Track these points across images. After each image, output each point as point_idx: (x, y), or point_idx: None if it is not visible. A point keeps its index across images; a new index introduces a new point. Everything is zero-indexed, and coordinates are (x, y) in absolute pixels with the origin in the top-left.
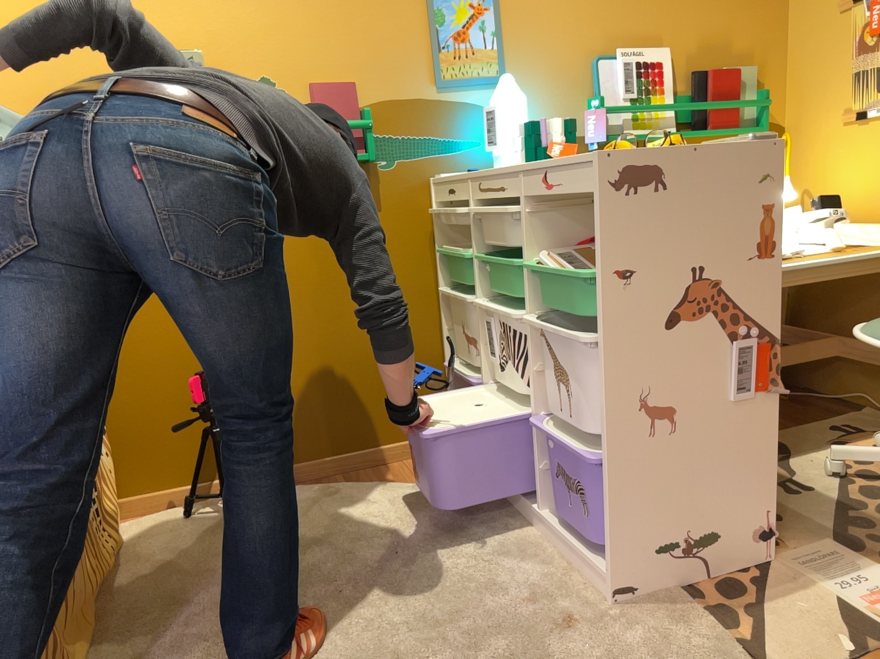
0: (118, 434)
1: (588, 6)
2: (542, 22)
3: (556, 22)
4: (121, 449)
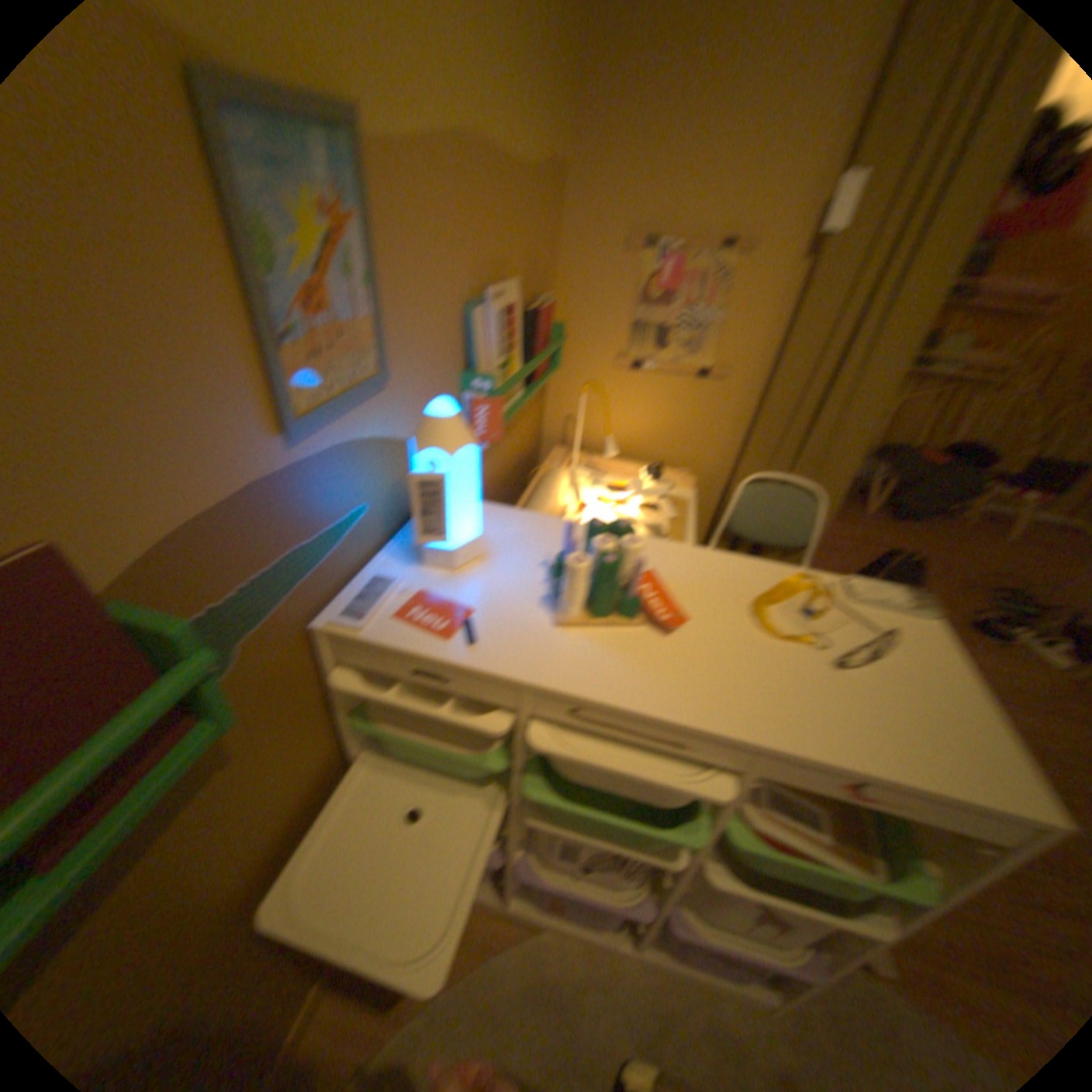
0: None
1: (466, 204)
2: (425, 238)
3: (439, 238)
4: None
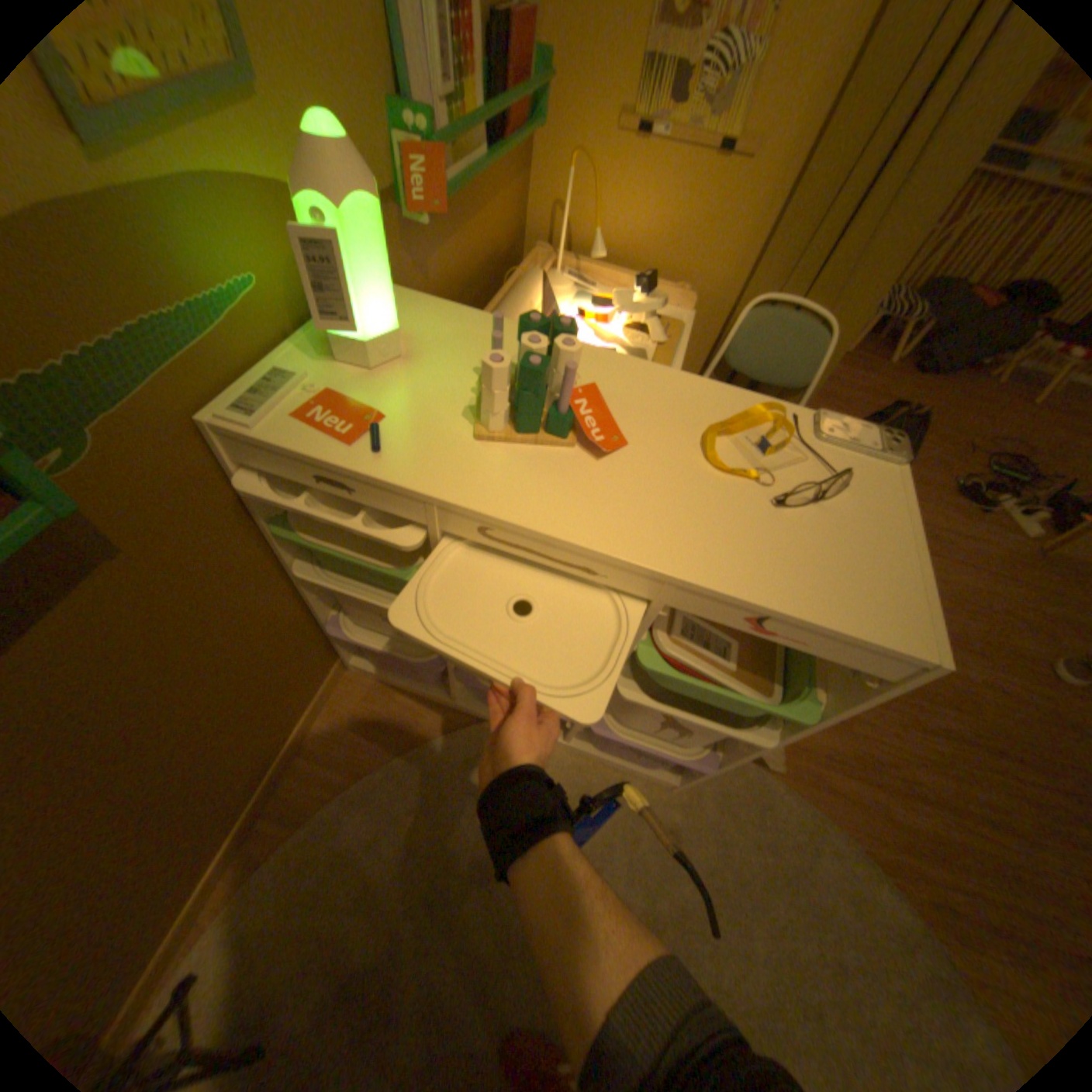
0: None
1: None
2: None
3: None
4: None
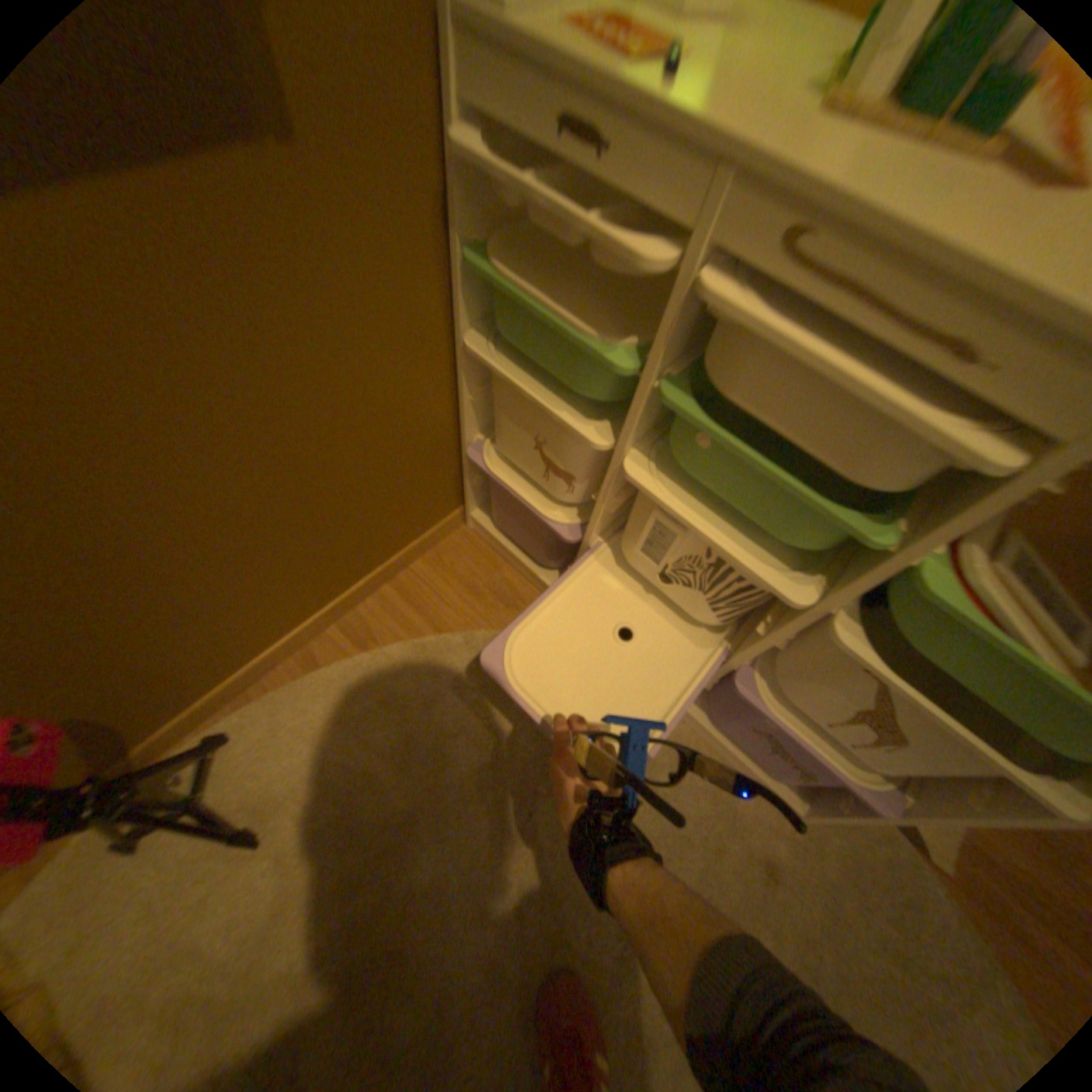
0: None
1: None
2: None
3: None
4: None
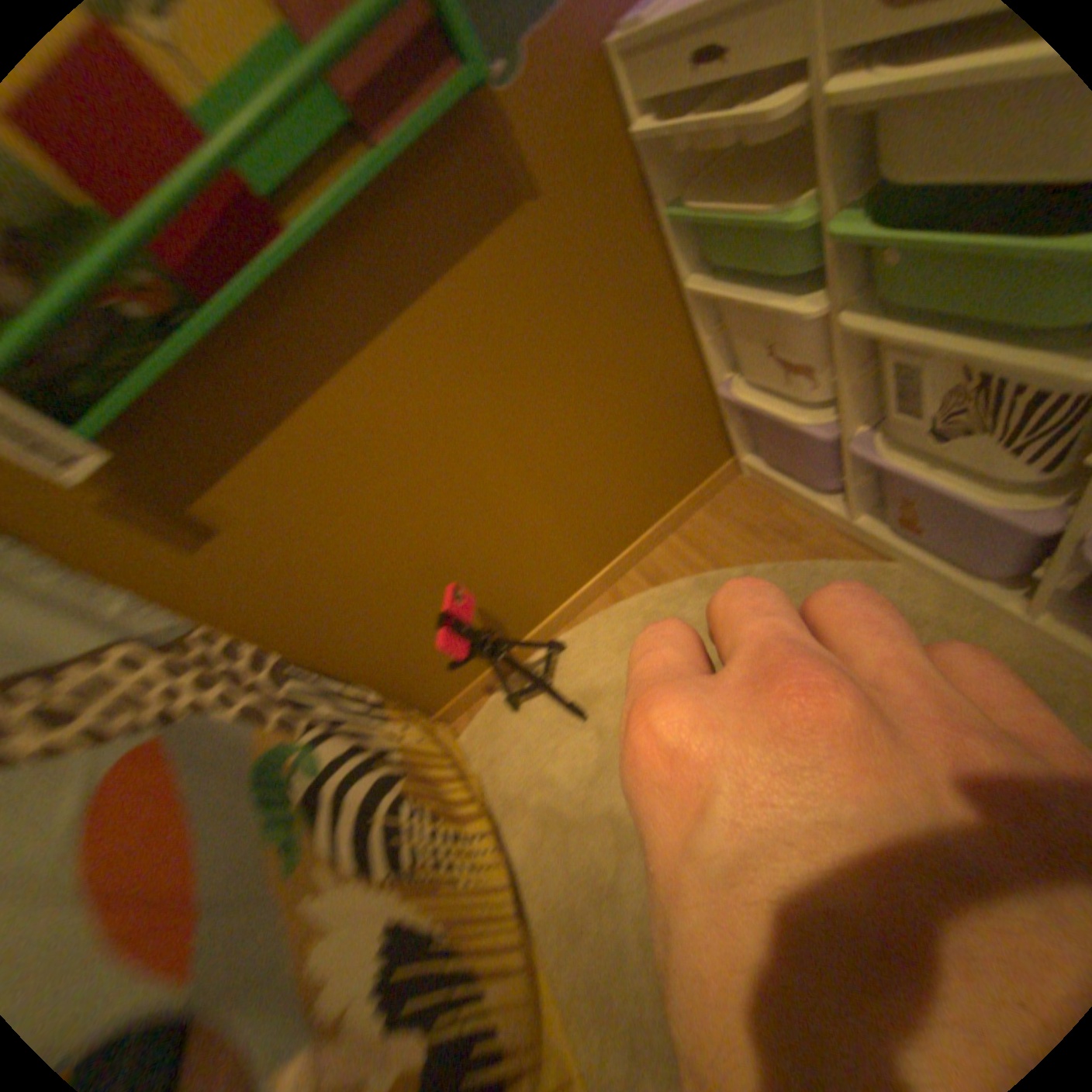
0: (391, 684)
1: None
2: None
3: None
4: (405, 690)
